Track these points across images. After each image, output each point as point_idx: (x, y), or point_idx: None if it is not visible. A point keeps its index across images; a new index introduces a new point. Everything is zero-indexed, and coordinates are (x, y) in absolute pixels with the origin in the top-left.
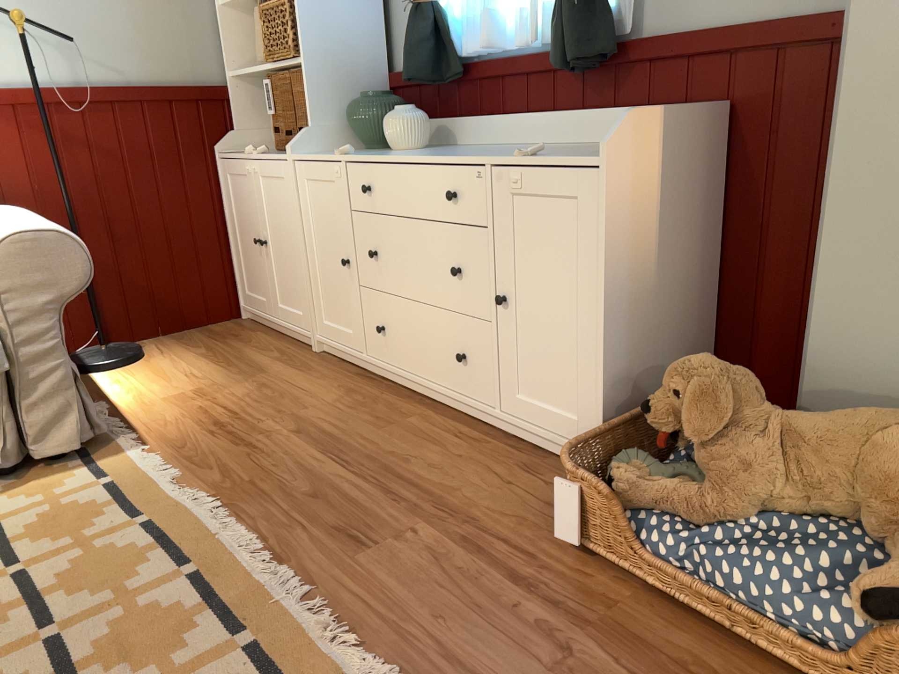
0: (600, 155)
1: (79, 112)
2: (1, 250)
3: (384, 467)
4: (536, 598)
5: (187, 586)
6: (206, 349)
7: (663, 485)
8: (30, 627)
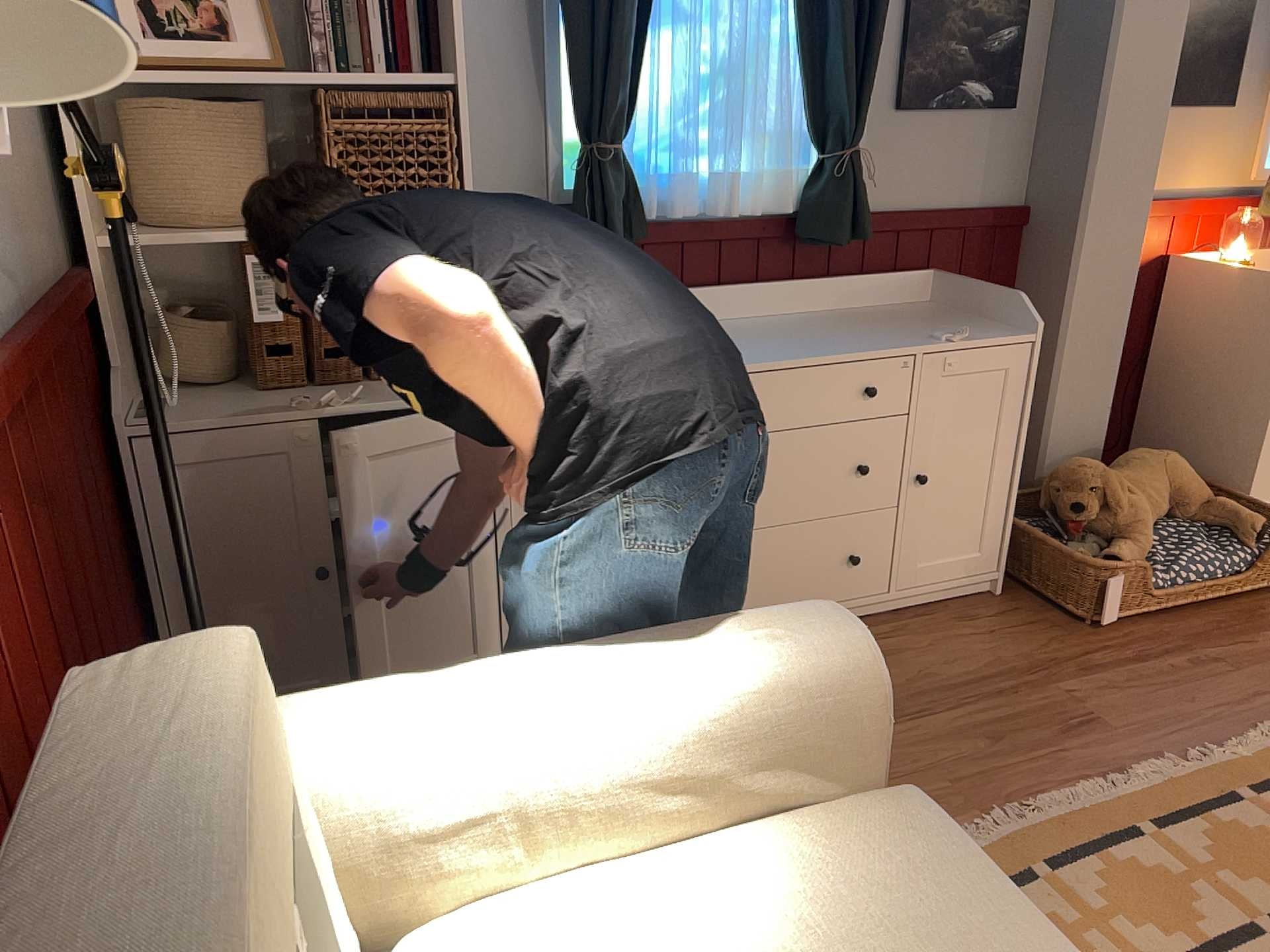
0: (1013, 330)
1: (12, 407)
2: (869, 671)
3: (941, 689)
4: (1162, 657)
5: (1174, 829)
6: None
7: (1123, 549)
8: (1262, 947)
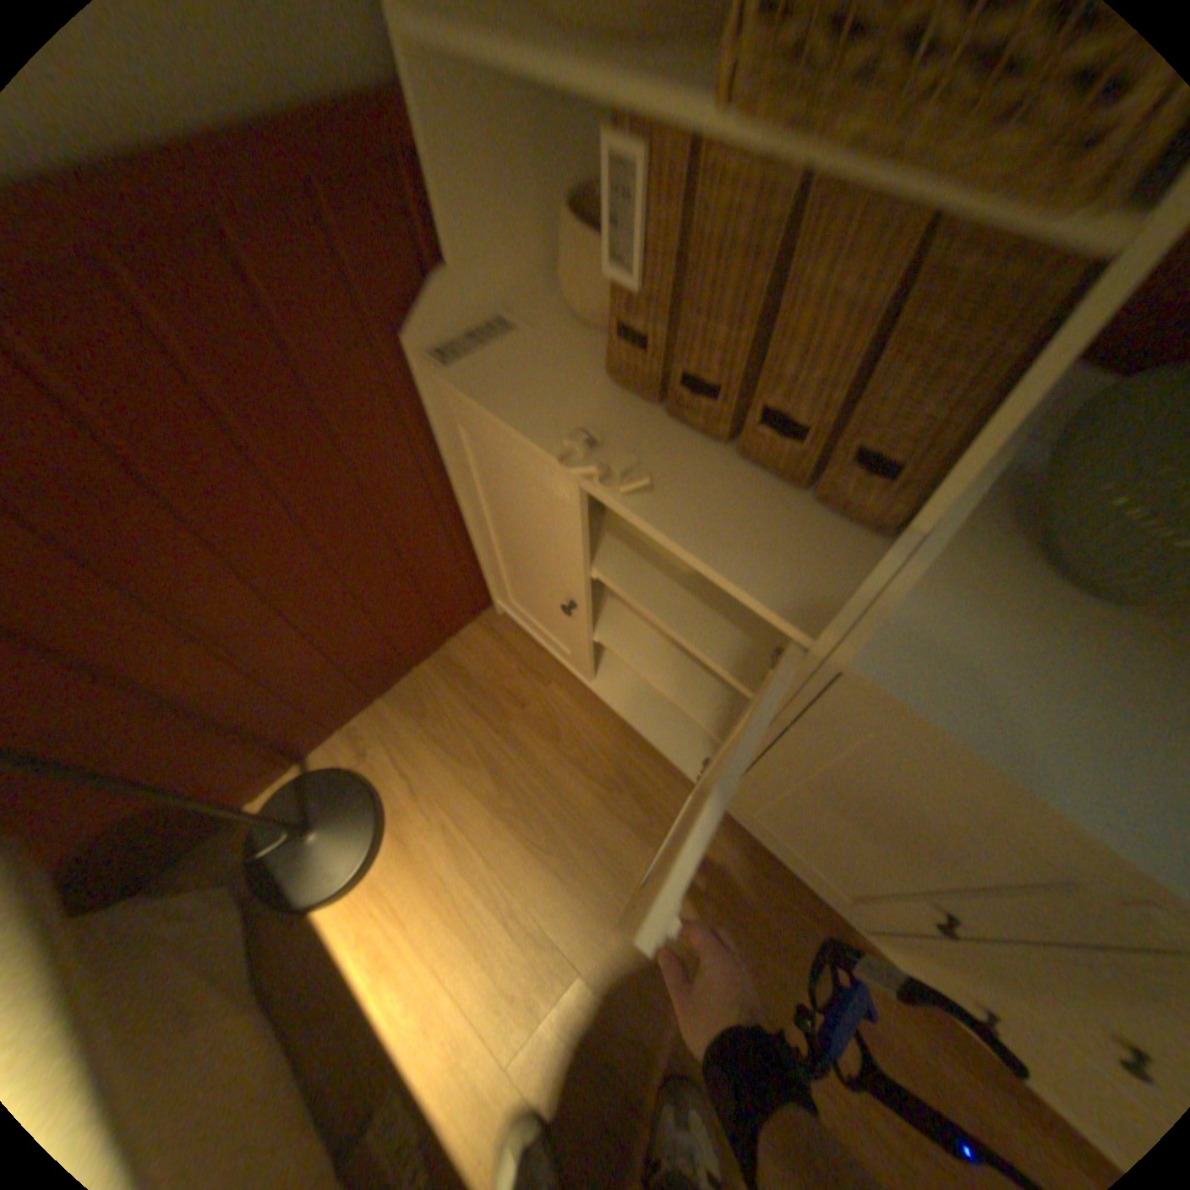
0: None
1: None
2: None
3: None
4: None
5: None
6: (491, 772)
7: None
8: None
